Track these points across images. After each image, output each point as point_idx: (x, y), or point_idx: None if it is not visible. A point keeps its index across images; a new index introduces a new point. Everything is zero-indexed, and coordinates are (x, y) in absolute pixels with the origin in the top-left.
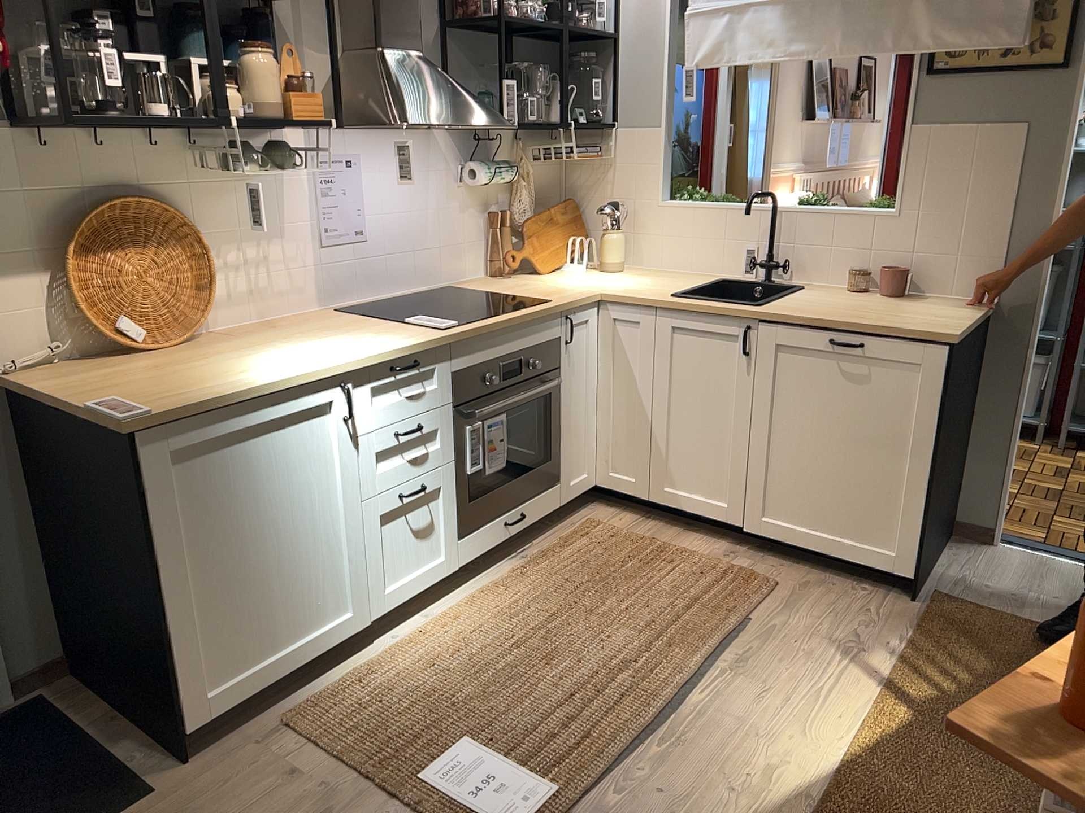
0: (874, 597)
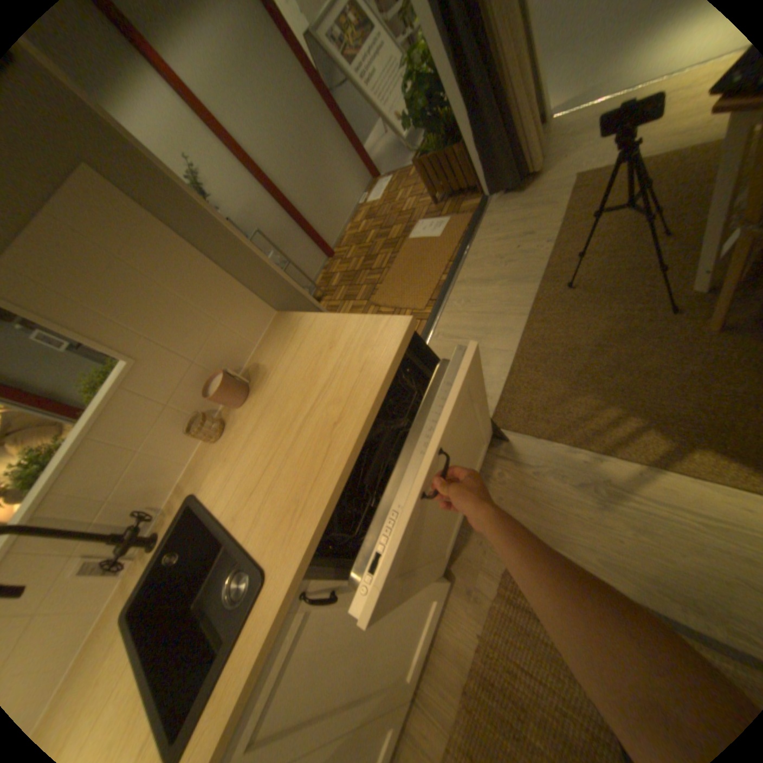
0: (512, 472)
